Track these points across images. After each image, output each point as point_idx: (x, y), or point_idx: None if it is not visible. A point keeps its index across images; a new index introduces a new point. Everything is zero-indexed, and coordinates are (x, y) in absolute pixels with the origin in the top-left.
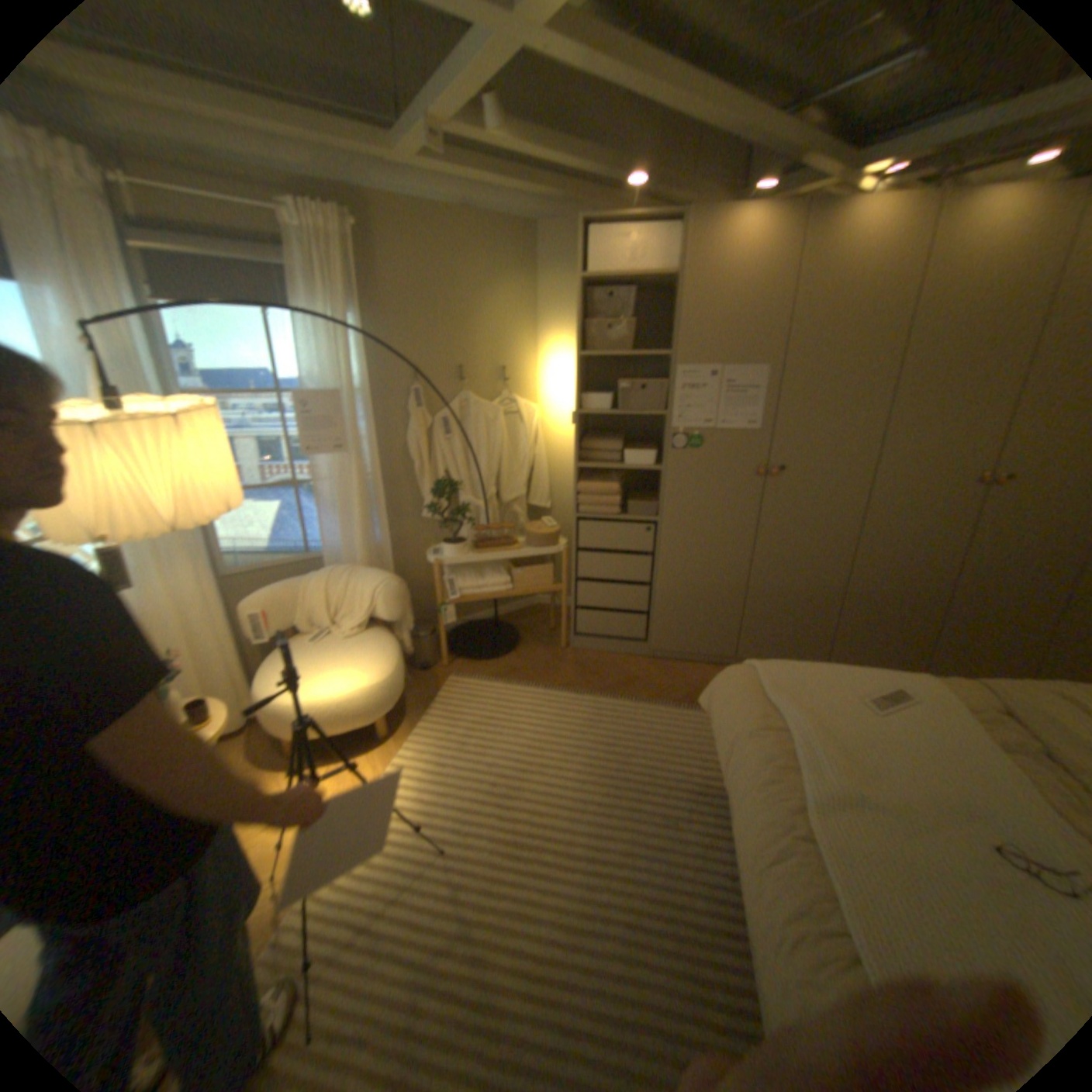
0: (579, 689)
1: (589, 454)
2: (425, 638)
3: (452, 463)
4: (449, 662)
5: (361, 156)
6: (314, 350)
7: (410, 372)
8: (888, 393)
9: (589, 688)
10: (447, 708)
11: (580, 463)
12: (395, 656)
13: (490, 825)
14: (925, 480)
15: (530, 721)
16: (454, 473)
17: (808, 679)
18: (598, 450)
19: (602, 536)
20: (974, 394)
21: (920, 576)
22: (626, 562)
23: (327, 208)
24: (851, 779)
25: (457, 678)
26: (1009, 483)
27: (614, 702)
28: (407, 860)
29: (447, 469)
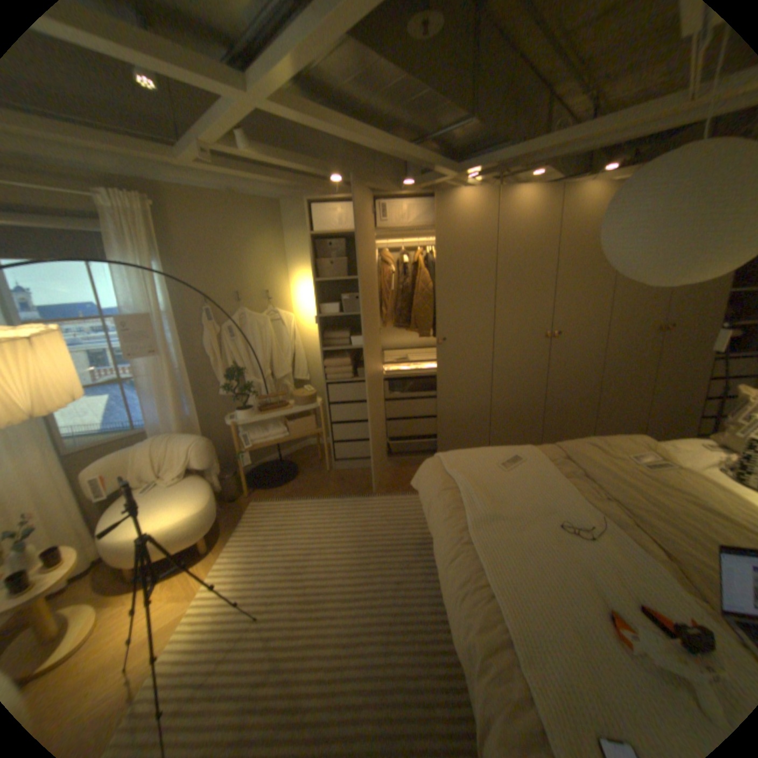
0: (340, 496)
1: (328, 342)
2: (227, 480)
3: (236, 357)
4: (248, 495)
5: (152, 162)
6: (126, 288)
7: (199, 299)
8: (491, 293)
9: (346, 494)
10: (249, 525)
11: (323, 348)
12: (206, 494)
13: (286, 596)
14: (518, 339)
15: (308, 523)
16: (238, 363)
17: (467, 459)
18: (334, 339)
19: (343, 394)
20: (533, 291)
21: (526, 393)
22: (361, 408)
23: (129, 196)
24: (489, 507)
25: (254, 504)
26: (558, 337)
27: (363, 500)
28: (227, 633)
29: (233, 361)
